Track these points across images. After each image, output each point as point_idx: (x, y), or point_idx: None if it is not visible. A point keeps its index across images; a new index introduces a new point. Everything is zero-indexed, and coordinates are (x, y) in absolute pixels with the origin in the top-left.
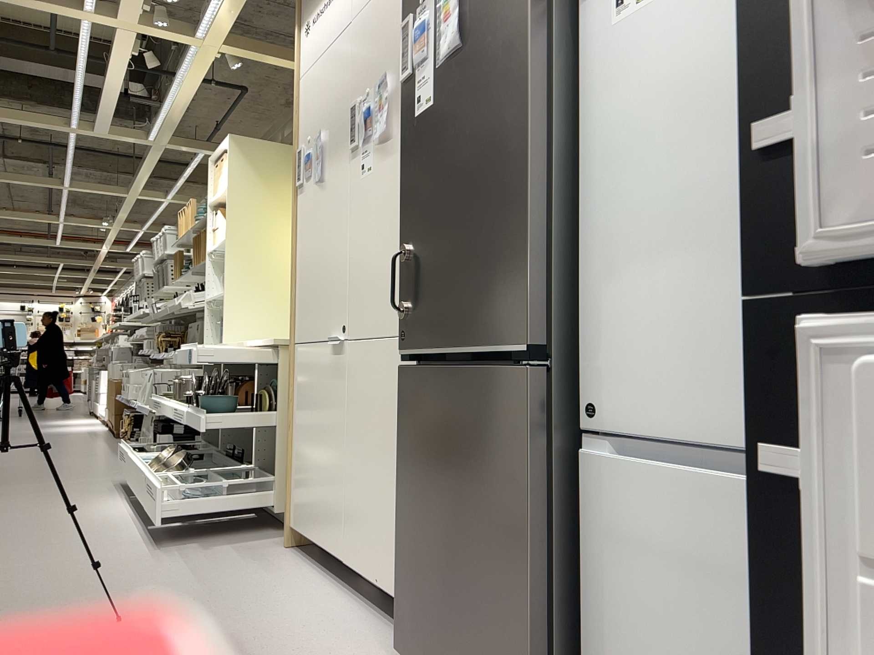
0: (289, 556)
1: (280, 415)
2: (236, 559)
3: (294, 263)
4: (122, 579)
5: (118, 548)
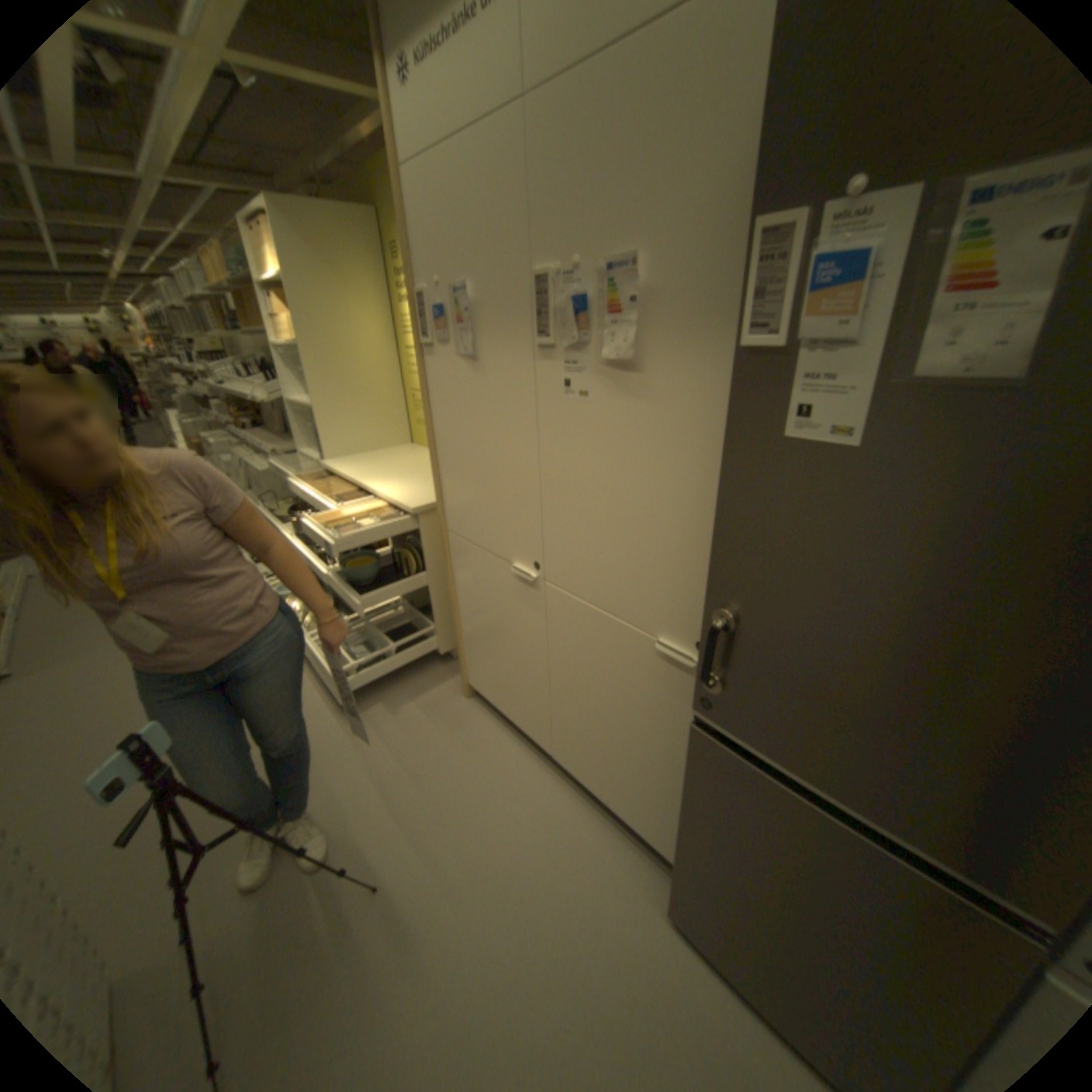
0: (478, 715)
1: (431, 576)
2: (432, 729)
3: (433, 441)
4: (340, 792)
5: (309, 726)
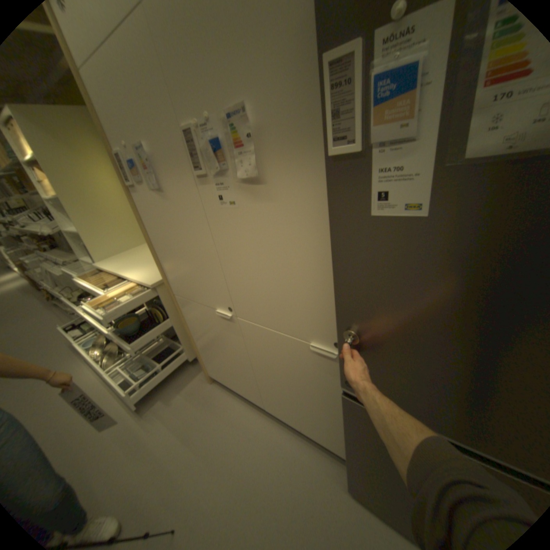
0: (217, 393)
1: (172, 320)
2: (192, 410)
3: (150, 245)
4: (140, 469)
5: (114, 429)
